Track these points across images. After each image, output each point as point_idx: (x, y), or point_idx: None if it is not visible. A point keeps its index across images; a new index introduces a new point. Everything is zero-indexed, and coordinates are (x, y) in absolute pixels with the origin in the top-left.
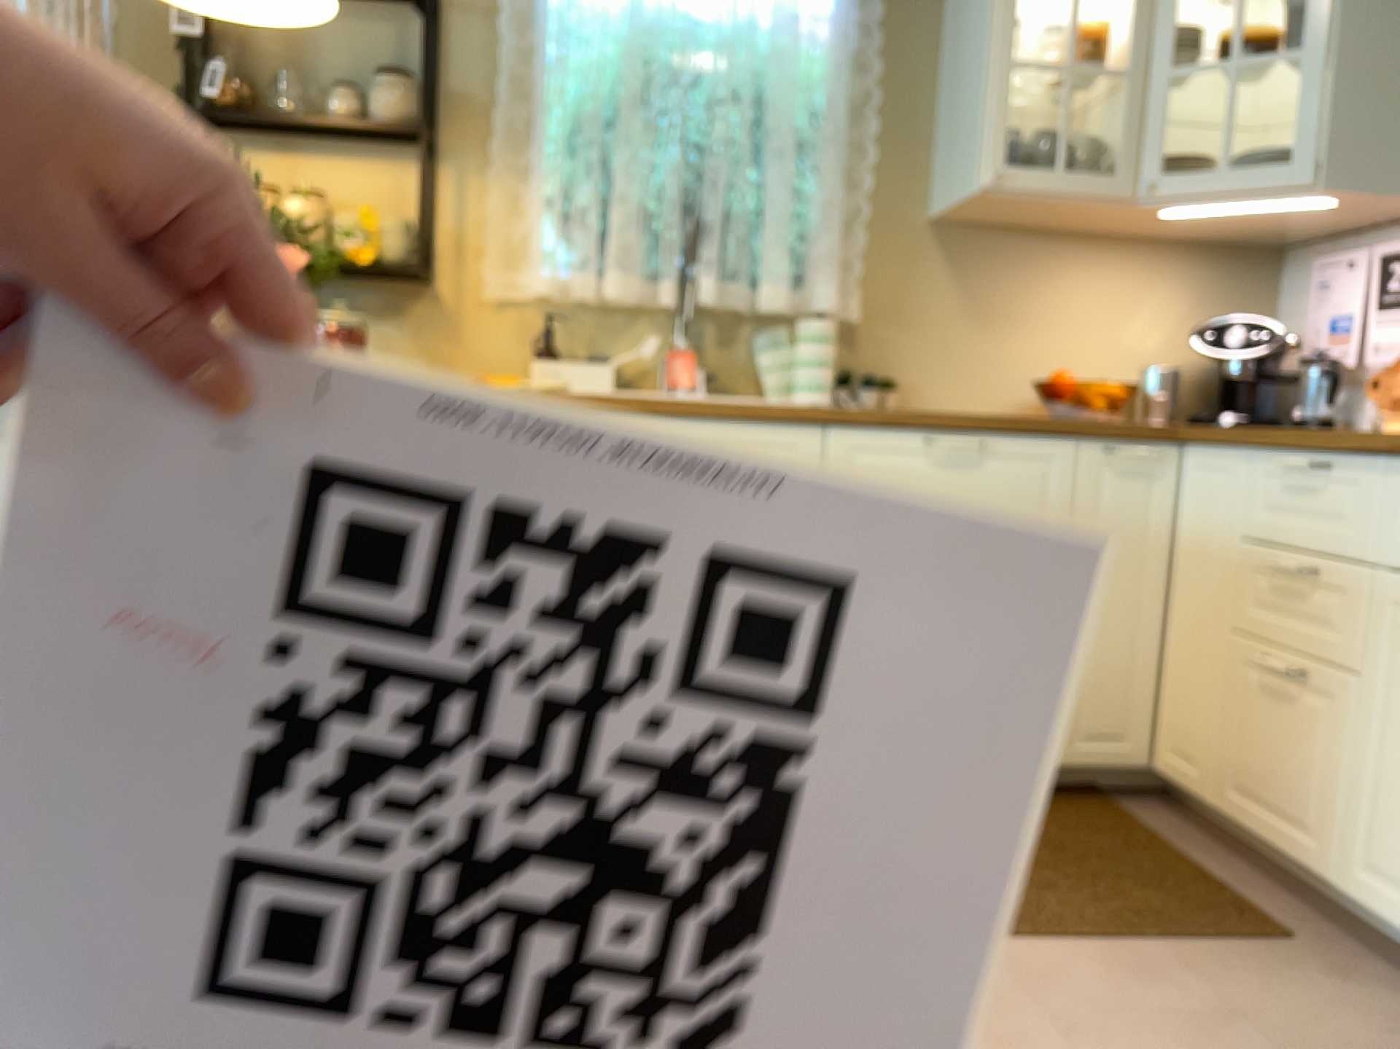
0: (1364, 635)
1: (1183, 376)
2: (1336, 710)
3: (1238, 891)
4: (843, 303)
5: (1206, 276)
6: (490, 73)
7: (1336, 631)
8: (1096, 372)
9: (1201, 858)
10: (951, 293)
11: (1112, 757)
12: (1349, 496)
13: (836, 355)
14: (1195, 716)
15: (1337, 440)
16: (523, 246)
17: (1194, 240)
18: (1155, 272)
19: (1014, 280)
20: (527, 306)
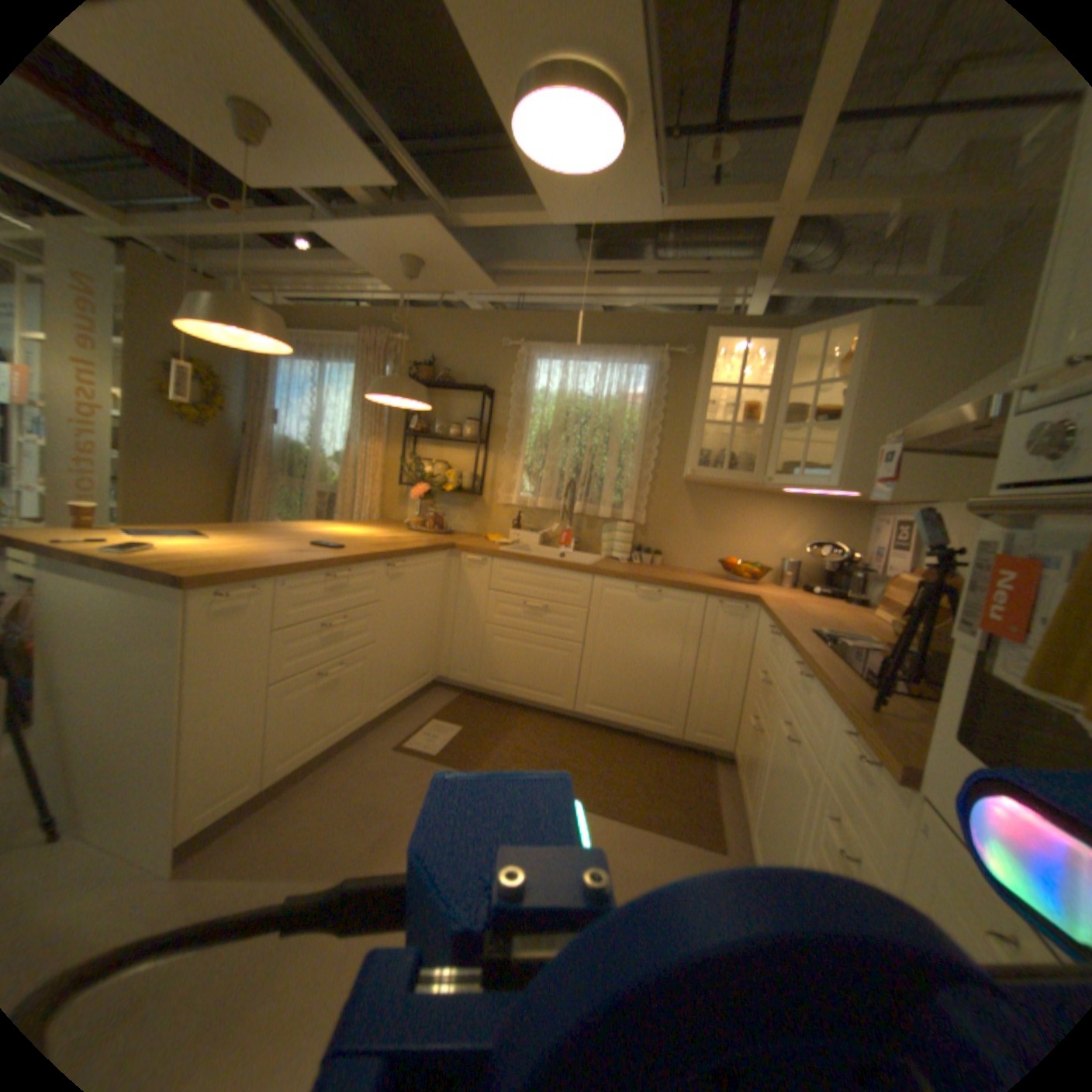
0: (772, 719)
1: (808, 565)
2: (763, 750)
3: (726, 823)
4: (638, 517)
5: (826, 517)
6: (509, 419)
7: (768, 714)
8: (760, 559)
9: (726, 802)
10: (691, 516)
11: (712, 743)
12: (779, 650)
13: (629, 540)
14: (743, 735)
15: (777, 623)
16: (514, 485)
17: (819, 500)
18: (797, 514)
19: (722, 512)
20: (514, 508)
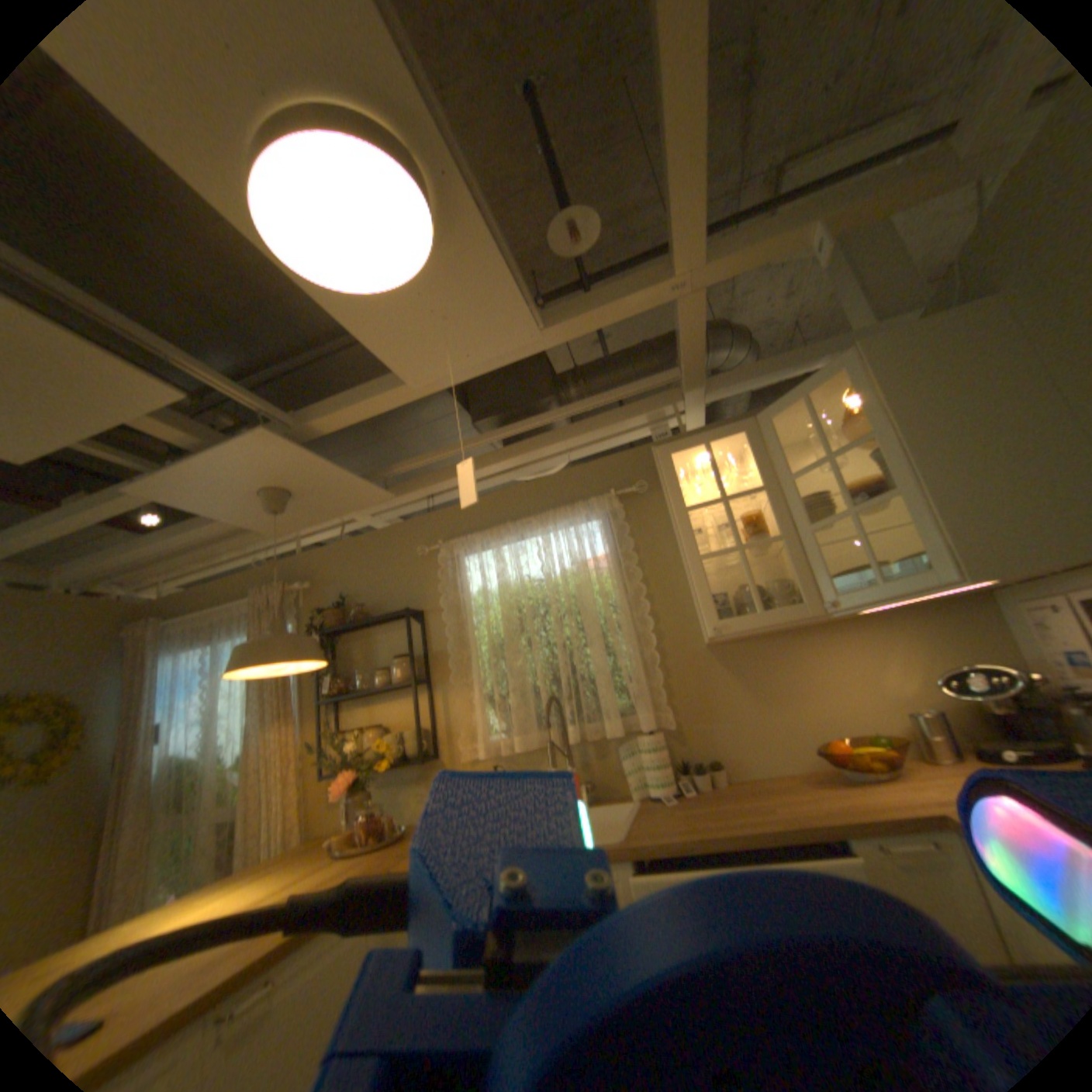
0: None
1: (952, 709)
2: None
3: None
4: (665, 718)
5: (931, 629)
6: (448, 639)
7: None
8: (874, 723)
9: None
10: (739, 691)
11: None
12: None
13: (667, 760)
14: None
15: None
16: (478, 727)
17: (907, 608)
18: (887, 637)
19: (780, 671)
20: (487, 761)
